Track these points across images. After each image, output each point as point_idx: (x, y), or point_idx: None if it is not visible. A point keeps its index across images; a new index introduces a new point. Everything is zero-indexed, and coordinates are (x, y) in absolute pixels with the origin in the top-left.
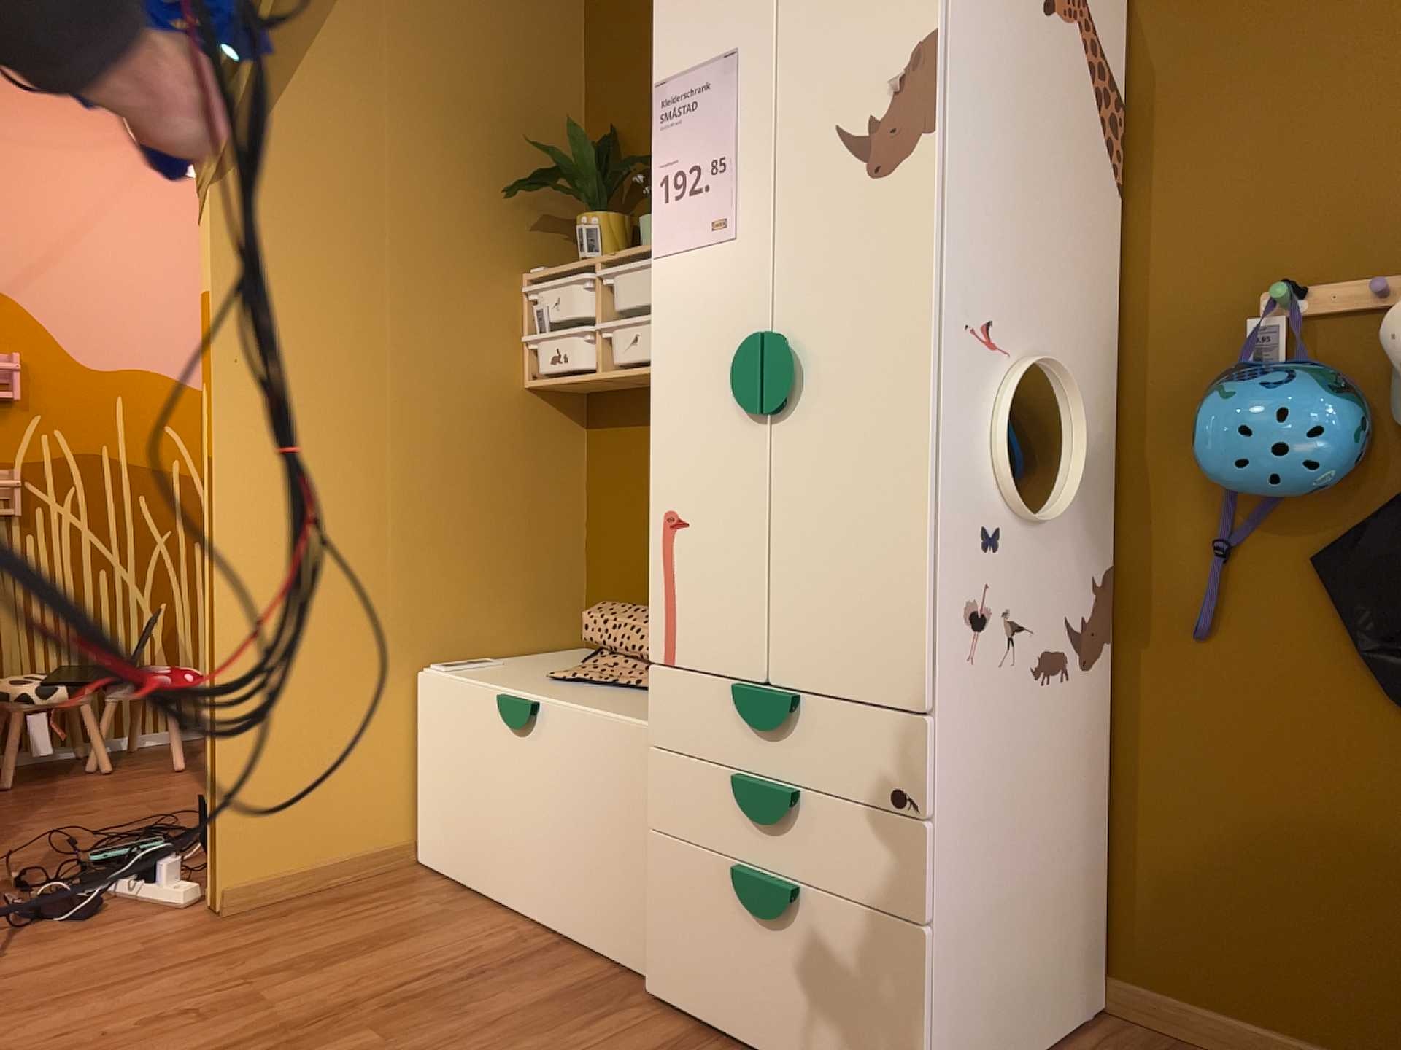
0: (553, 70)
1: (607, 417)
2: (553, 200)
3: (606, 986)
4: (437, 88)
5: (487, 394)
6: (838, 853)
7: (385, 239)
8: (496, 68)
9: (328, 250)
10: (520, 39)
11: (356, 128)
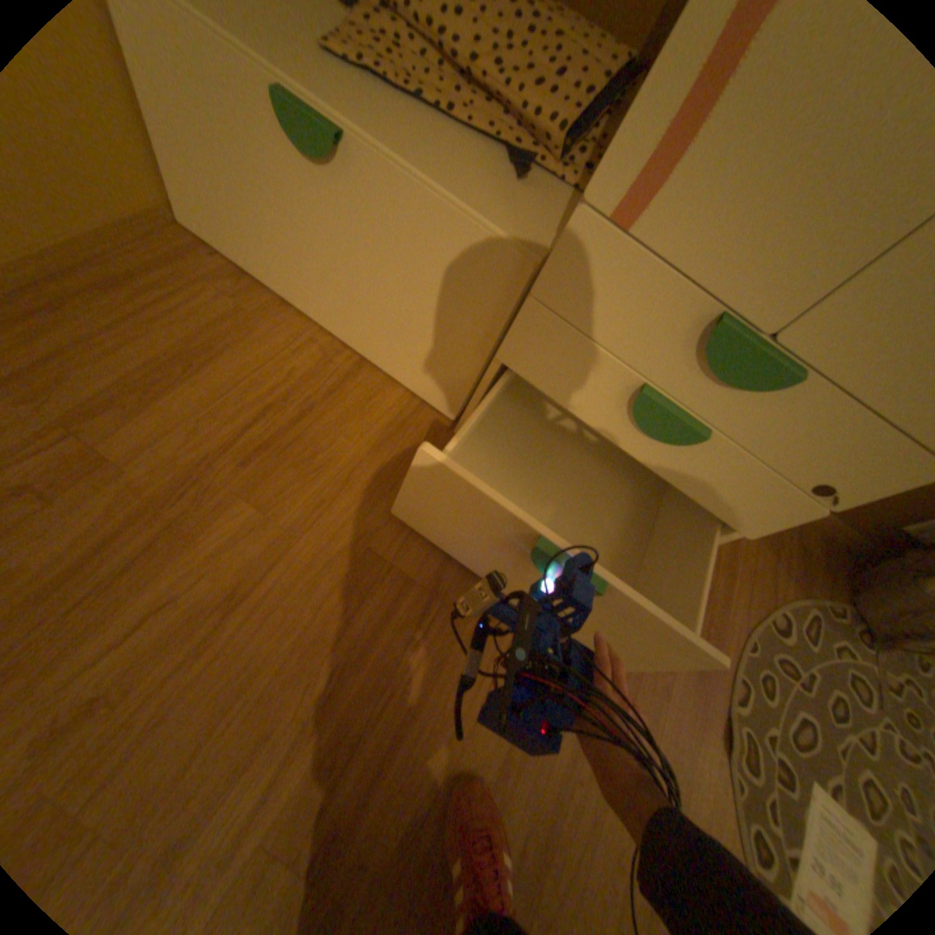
0: None
1: None
2: None
3: (417, 420)
4: None
5: None
6: (712, 475)
7: None
8: None
9: None
10: None
11: None
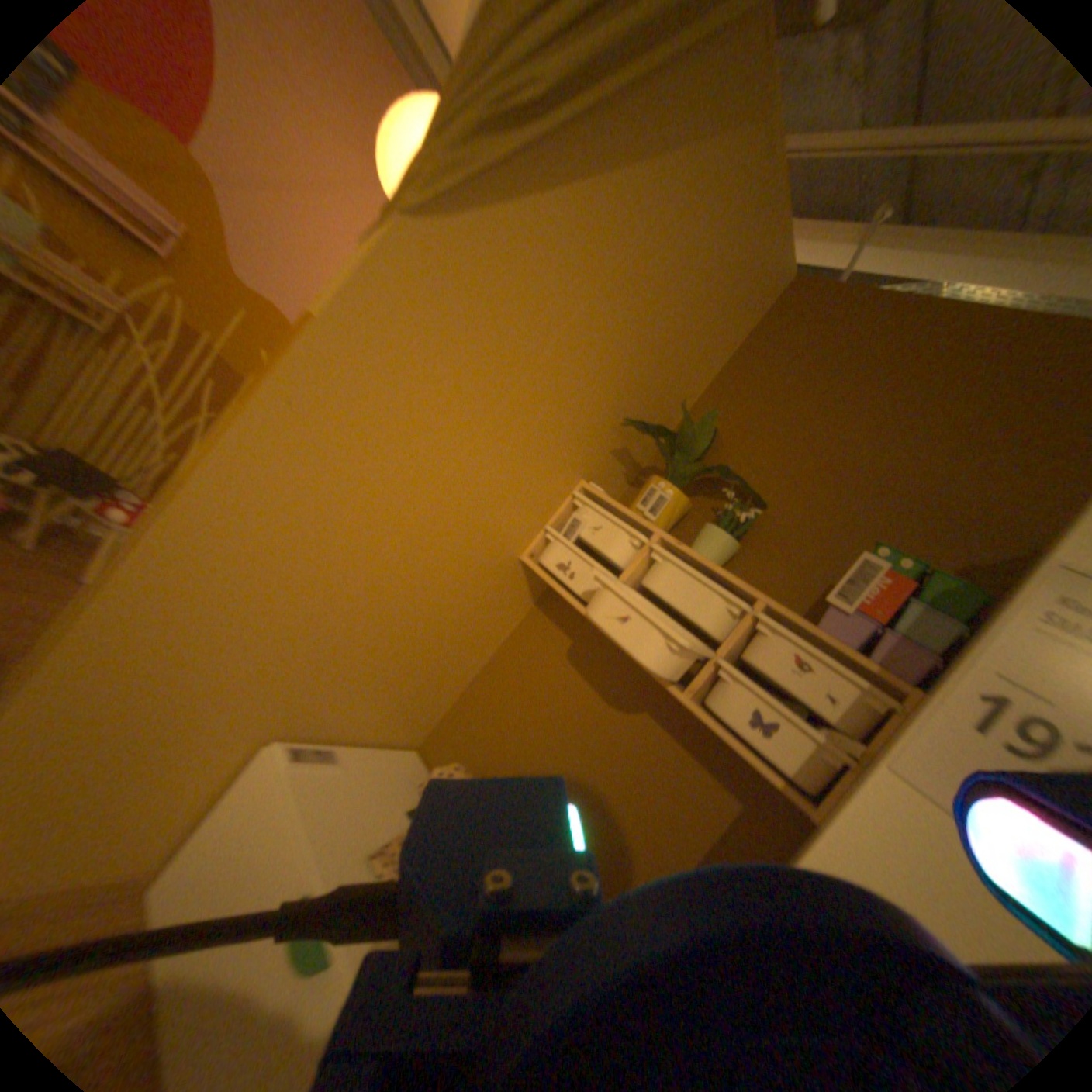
0: (708, 356)
1: (559, 619)
2: (639, 444)
3: None
4: (641, 305)
5: (493, 554)
6: None
7: (514, 392)
8: (683, 325)
9: (463, 368)
10: (710, 317)
11: (566, 283)
